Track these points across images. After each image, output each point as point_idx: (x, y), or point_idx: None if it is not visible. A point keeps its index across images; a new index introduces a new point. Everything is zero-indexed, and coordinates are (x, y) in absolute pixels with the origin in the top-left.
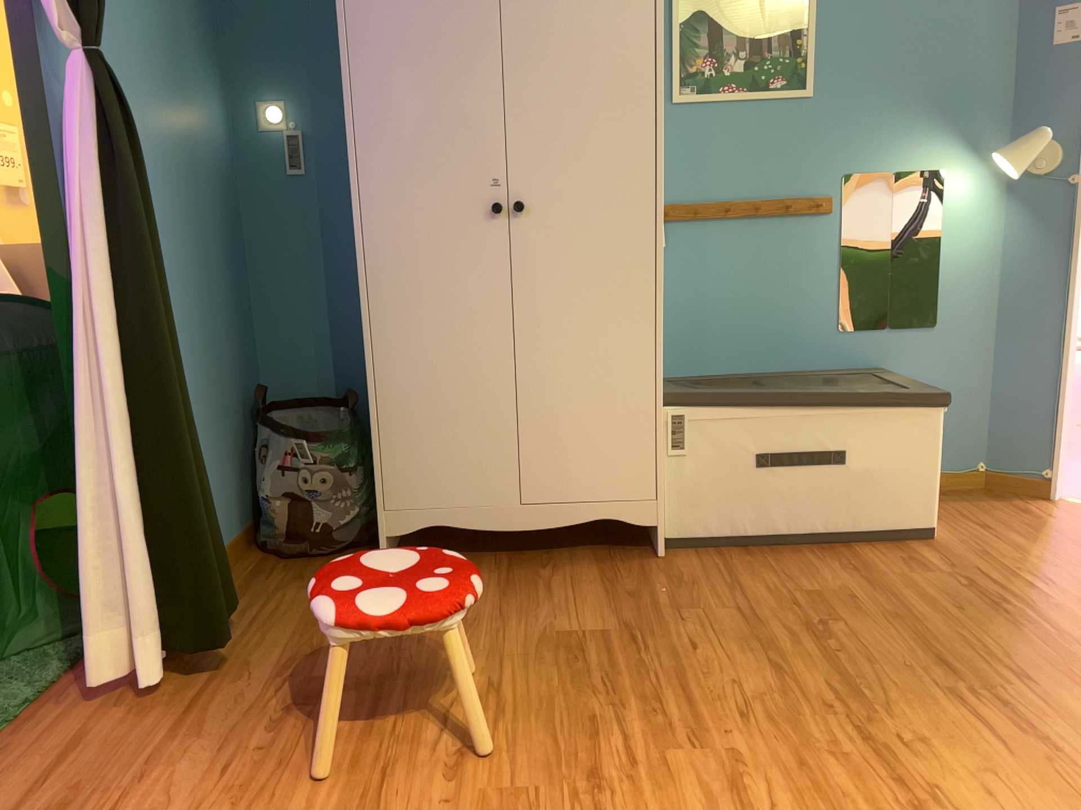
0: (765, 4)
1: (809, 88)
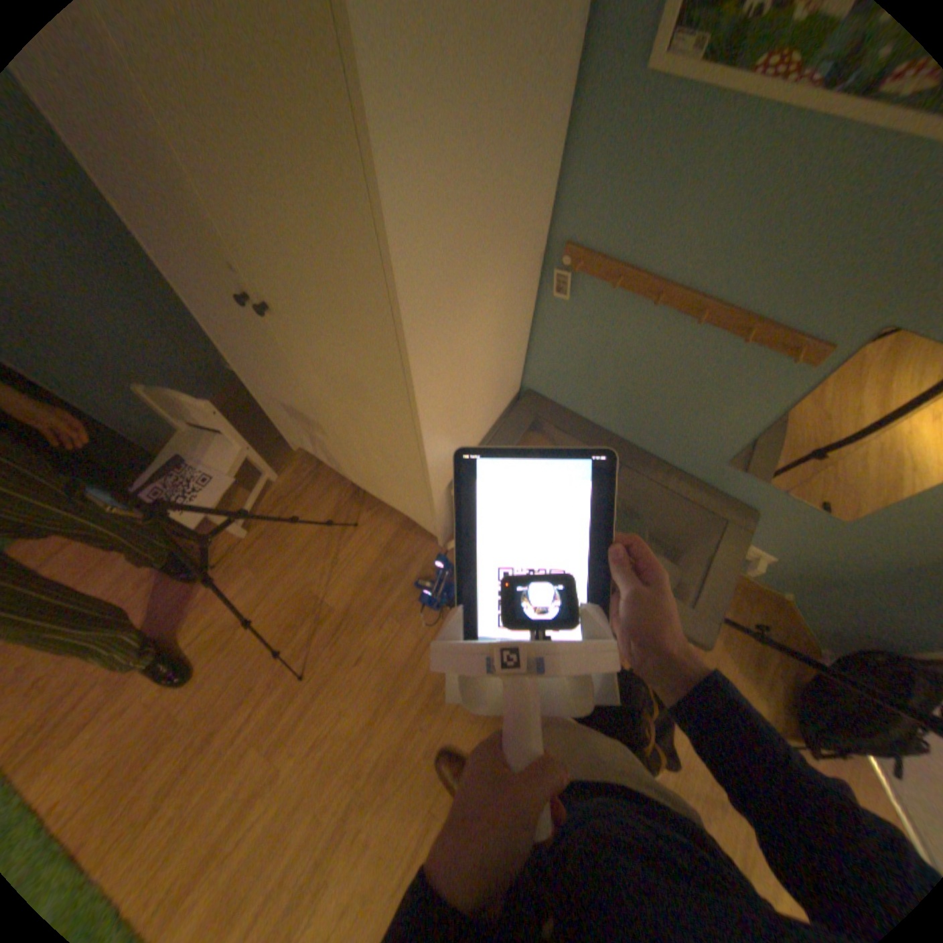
0: None
1: None
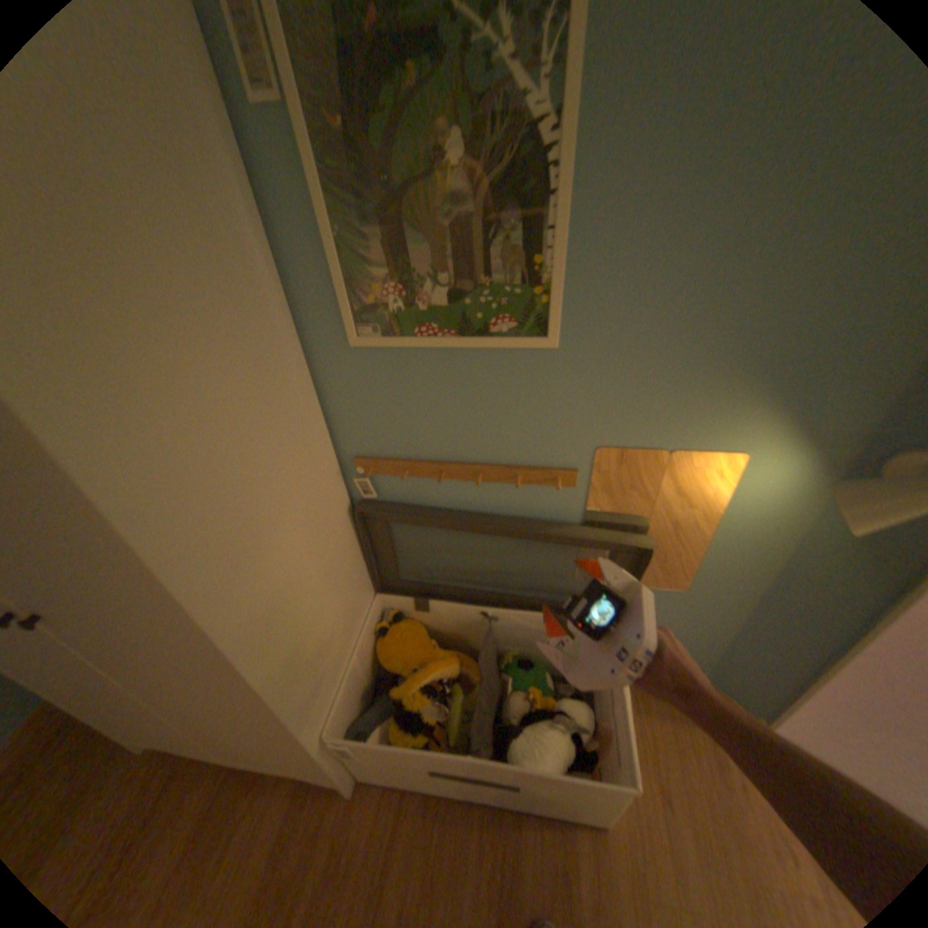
0: (479, 180)
1: (555, 335)
